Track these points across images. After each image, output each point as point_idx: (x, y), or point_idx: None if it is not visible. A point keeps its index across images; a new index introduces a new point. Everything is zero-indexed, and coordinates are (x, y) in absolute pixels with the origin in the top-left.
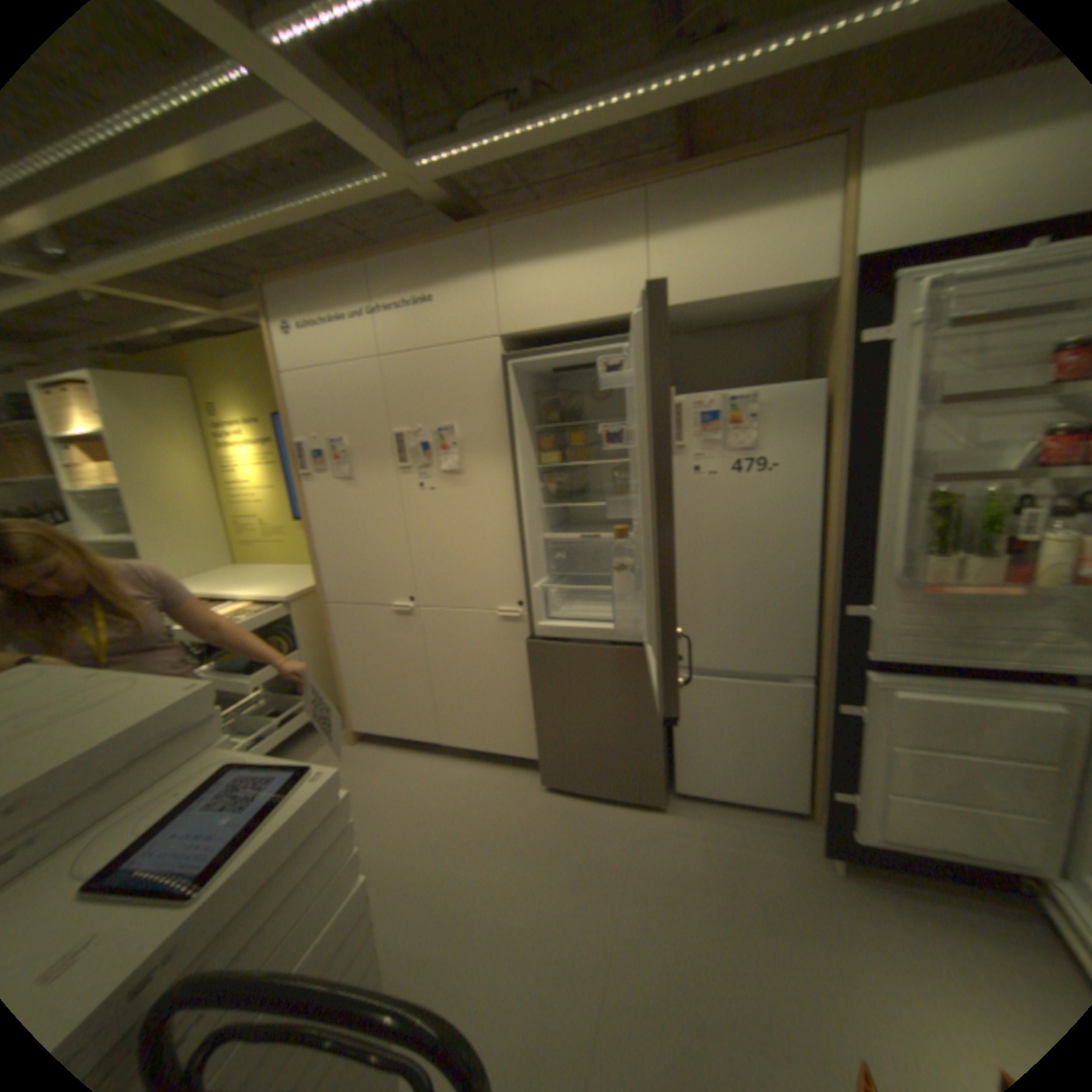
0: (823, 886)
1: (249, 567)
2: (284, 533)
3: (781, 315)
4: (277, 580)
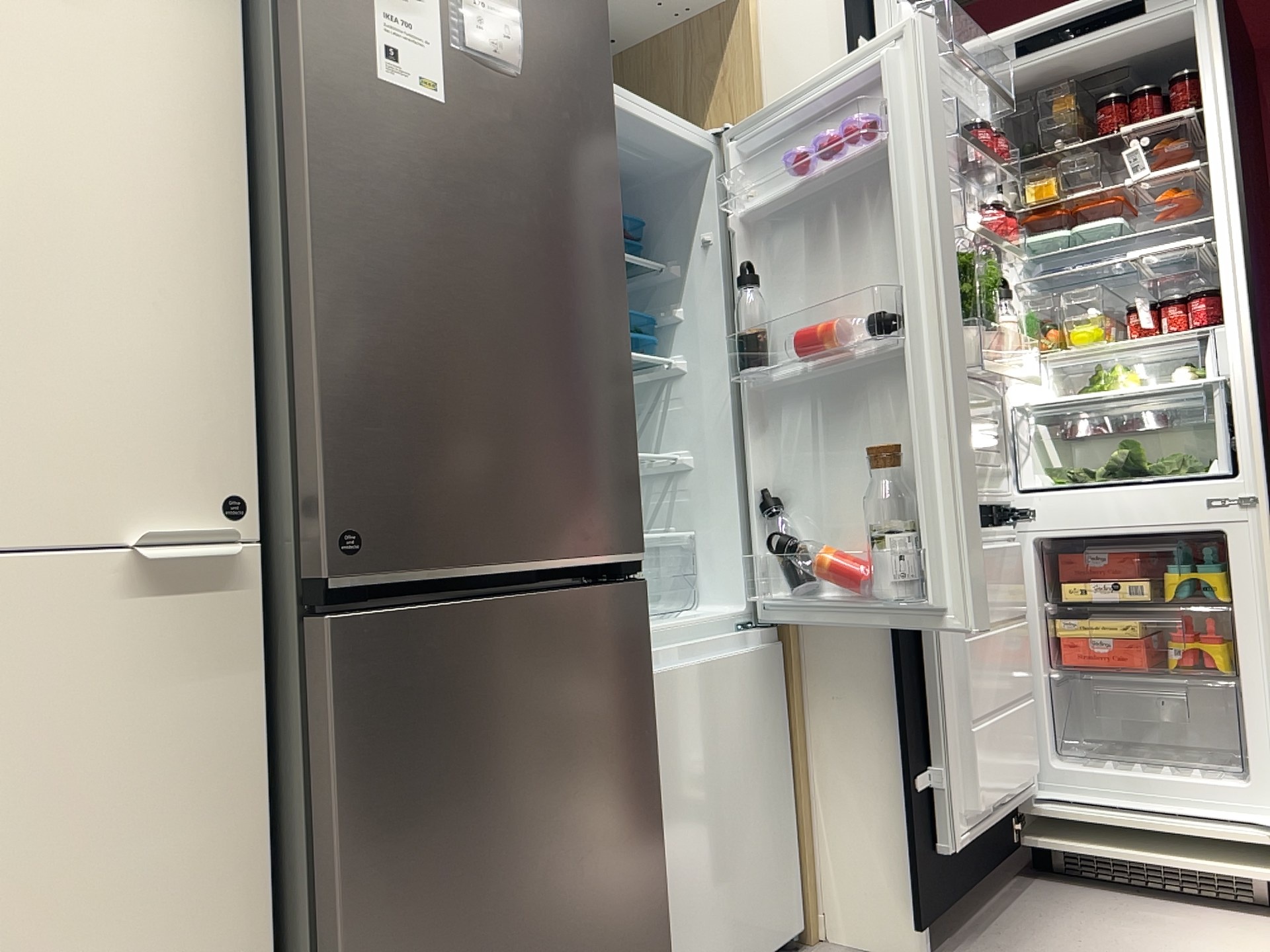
0: None
1: None
2: None
3: None
4: None
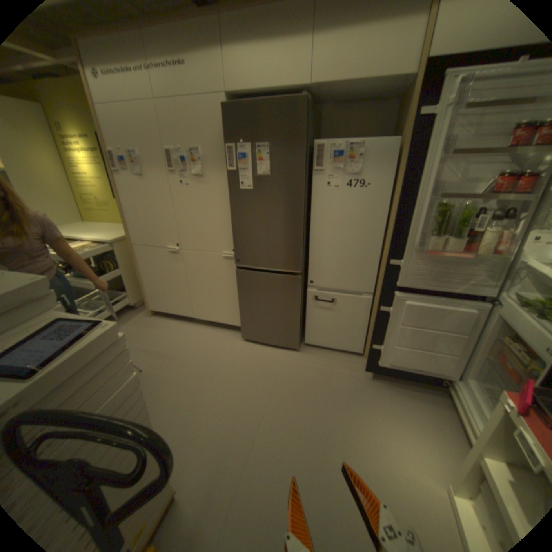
0: (362, 382)
1: (89, 224)
2: (108, 206)
3: (384, 97)
4: (104, 232)
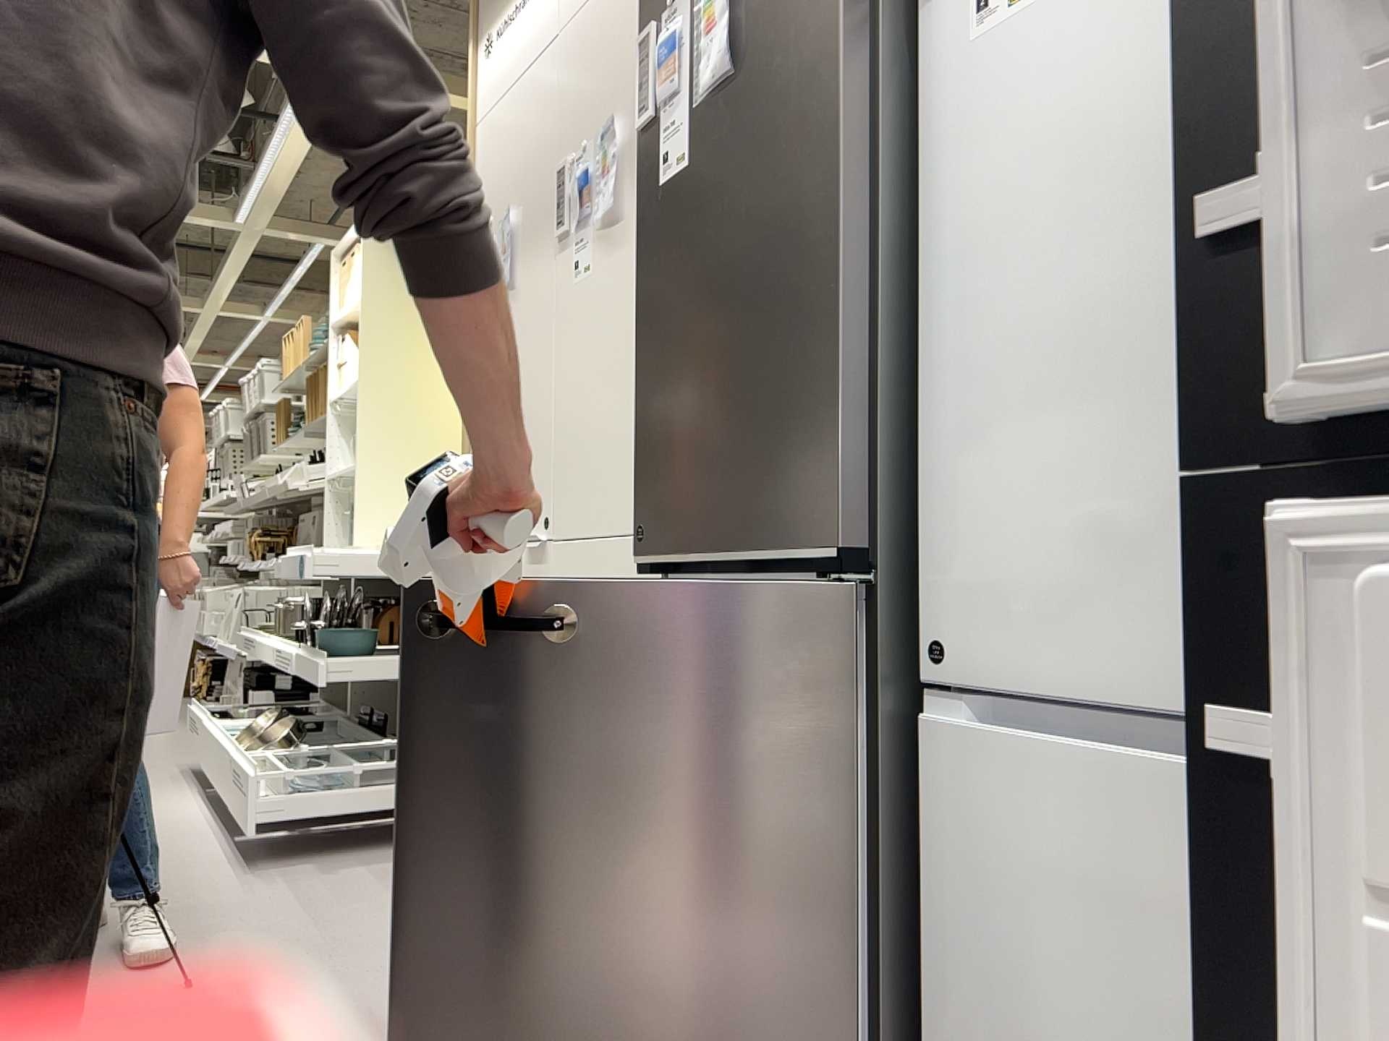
0: None
1: None
2: None
3: None
4: None
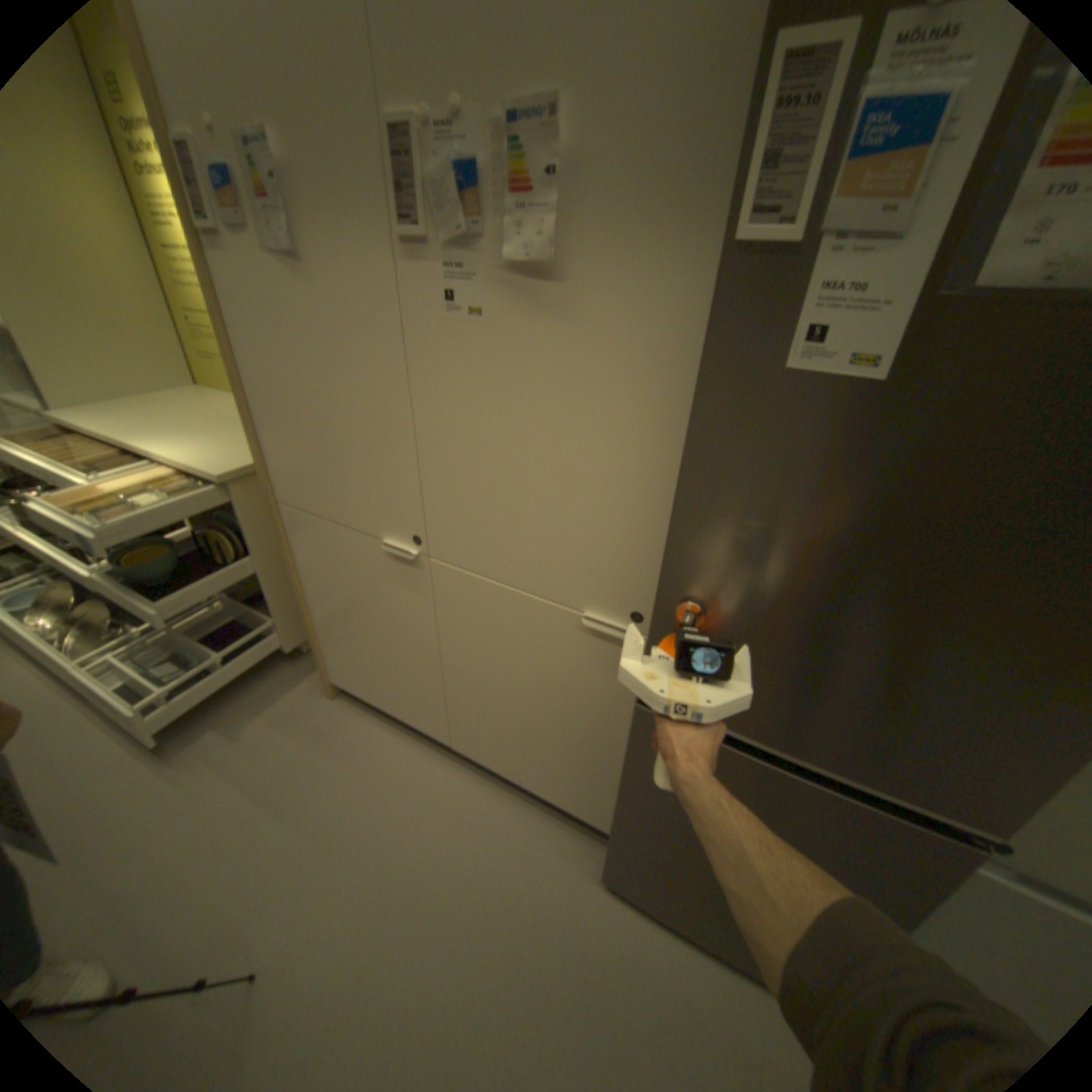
0: None
1: (203, 393)
2: None
3: None
4: (222, 430)
